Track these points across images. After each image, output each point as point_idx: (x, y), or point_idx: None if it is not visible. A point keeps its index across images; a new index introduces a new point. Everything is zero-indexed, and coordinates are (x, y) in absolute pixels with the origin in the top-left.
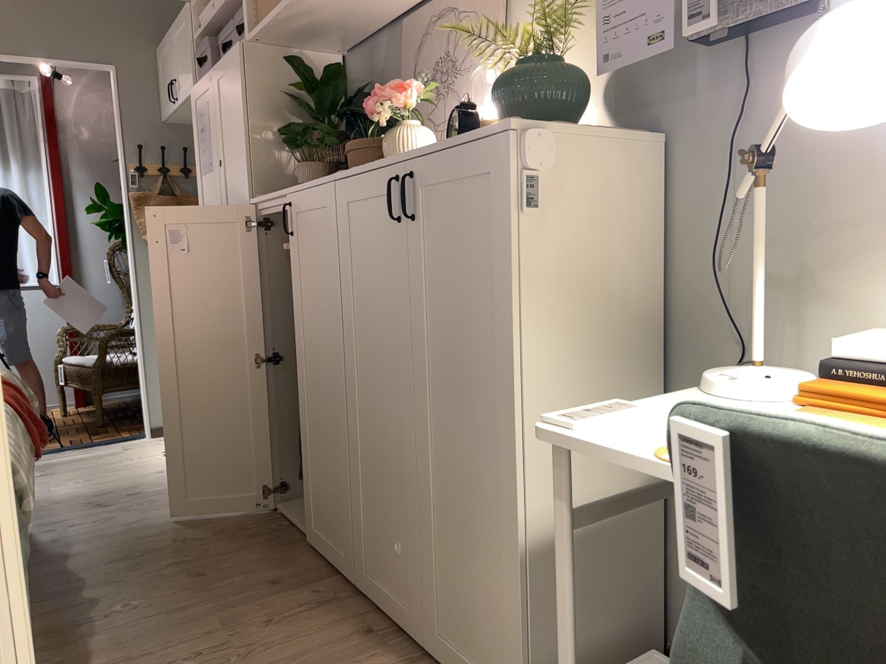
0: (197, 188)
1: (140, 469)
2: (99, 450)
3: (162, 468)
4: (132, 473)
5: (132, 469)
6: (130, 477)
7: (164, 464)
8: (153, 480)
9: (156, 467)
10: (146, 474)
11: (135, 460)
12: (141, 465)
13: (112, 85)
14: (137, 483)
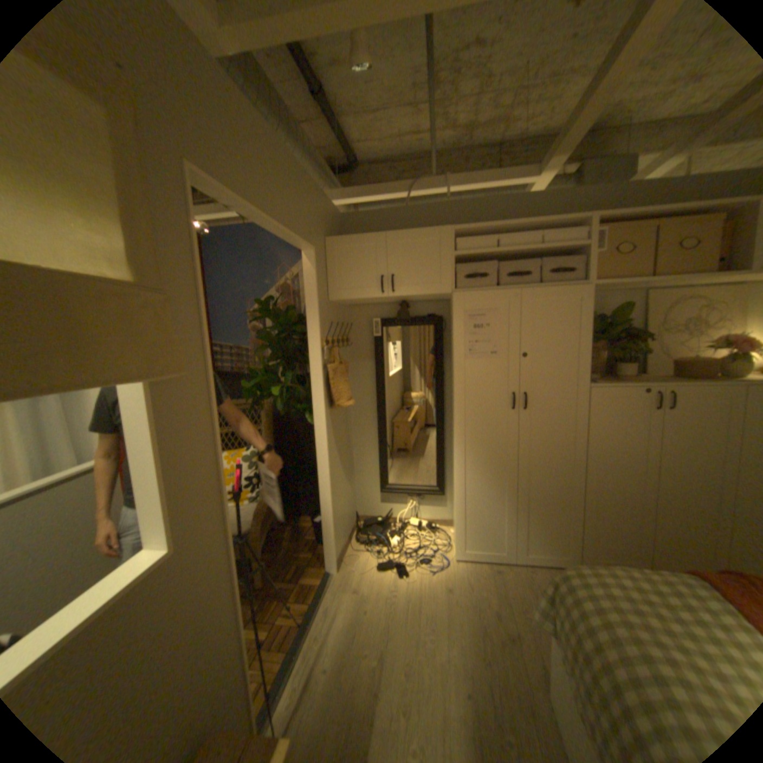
0: (458, 368)
1: (431, 599)
2: (333, 608)
3: (441, 588)
4: (436, 605)
5: (424, 602)
6: (448, 609)
7: (430, 585)
8: (469, 600)
9: (434, 591)
10: (450, 600)
11: (401, 596)
12: (420, 596)
13: (309, 265)
14: (467, 609)
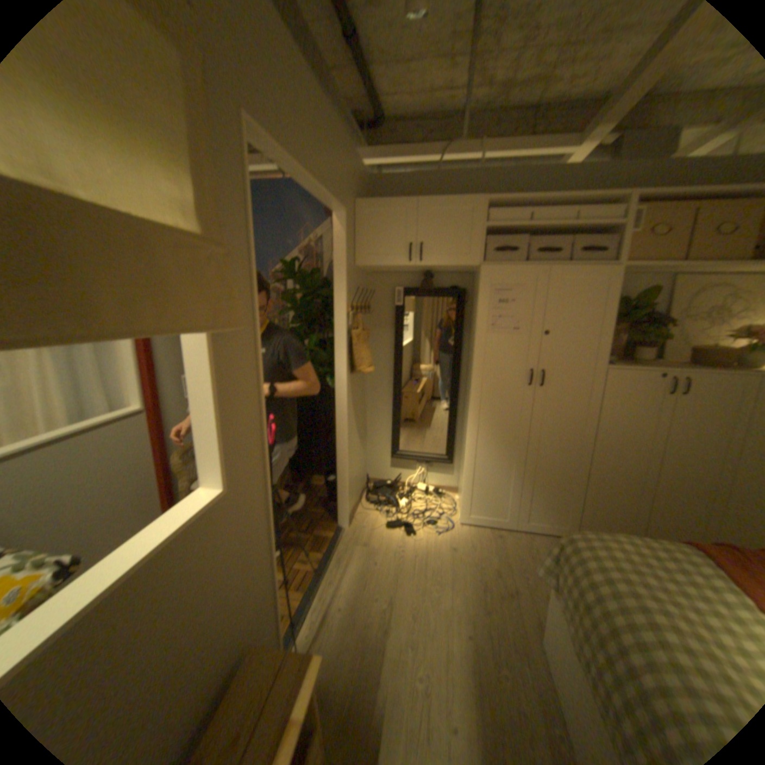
0: (479, 342)
1: (436, 556)
2: (345, 558)
3: (445, 547)
4: (440, 562)
5: (430, 558)
6: (452, 565)
7: (435, 544)
8: (472, 559)
9: (439, 549)
10: (454, 558)
11: (409, 552)
12: (426, 553)
13: (339, 229)
14: (470, 567)
